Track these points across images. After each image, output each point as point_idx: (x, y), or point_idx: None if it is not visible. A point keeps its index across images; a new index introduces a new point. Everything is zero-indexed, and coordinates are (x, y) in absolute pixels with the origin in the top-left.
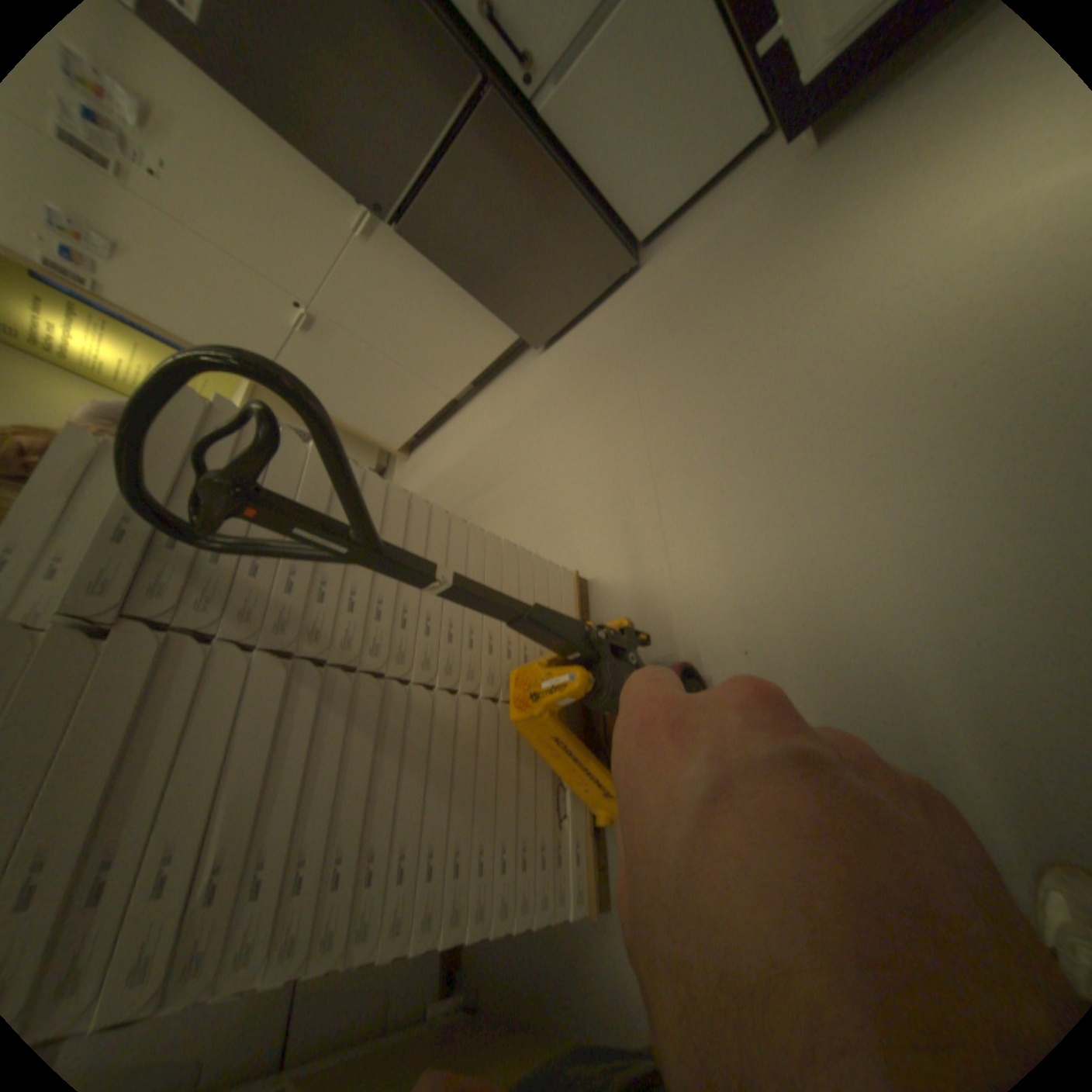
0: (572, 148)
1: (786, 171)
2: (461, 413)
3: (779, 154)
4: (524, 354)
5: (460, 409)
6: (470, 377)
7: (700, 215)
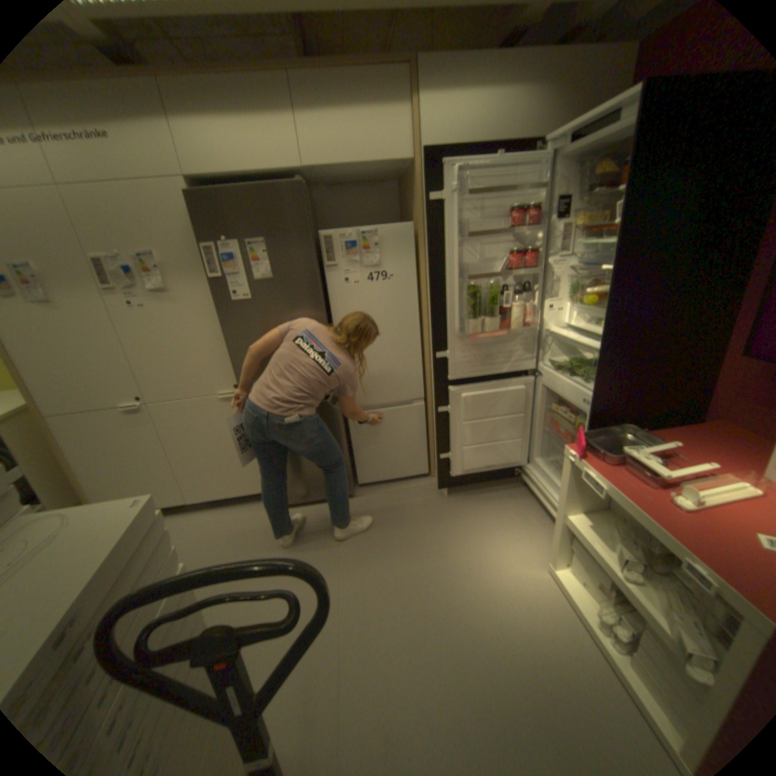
0: (350, 433)
1: (432, 500)
2: (181, 517)
3: (429, 489)
4: (258, 503)
5: (181, 513)
6: (211, 498)
7: (390, 492)
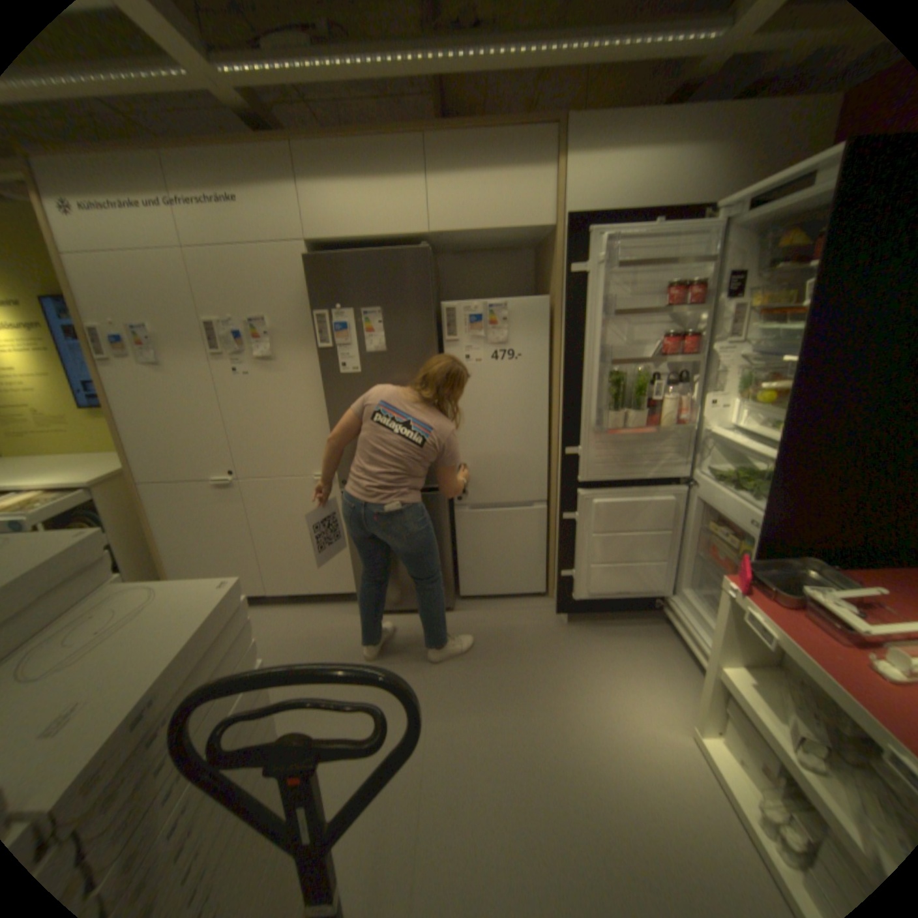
0: (456, 534)
1: (548, 626)
2: (260, 609)
3: (545, 613)
4: (344, 604)
5: (260, 605)
6: (293, 592)
7: (497, 610)
